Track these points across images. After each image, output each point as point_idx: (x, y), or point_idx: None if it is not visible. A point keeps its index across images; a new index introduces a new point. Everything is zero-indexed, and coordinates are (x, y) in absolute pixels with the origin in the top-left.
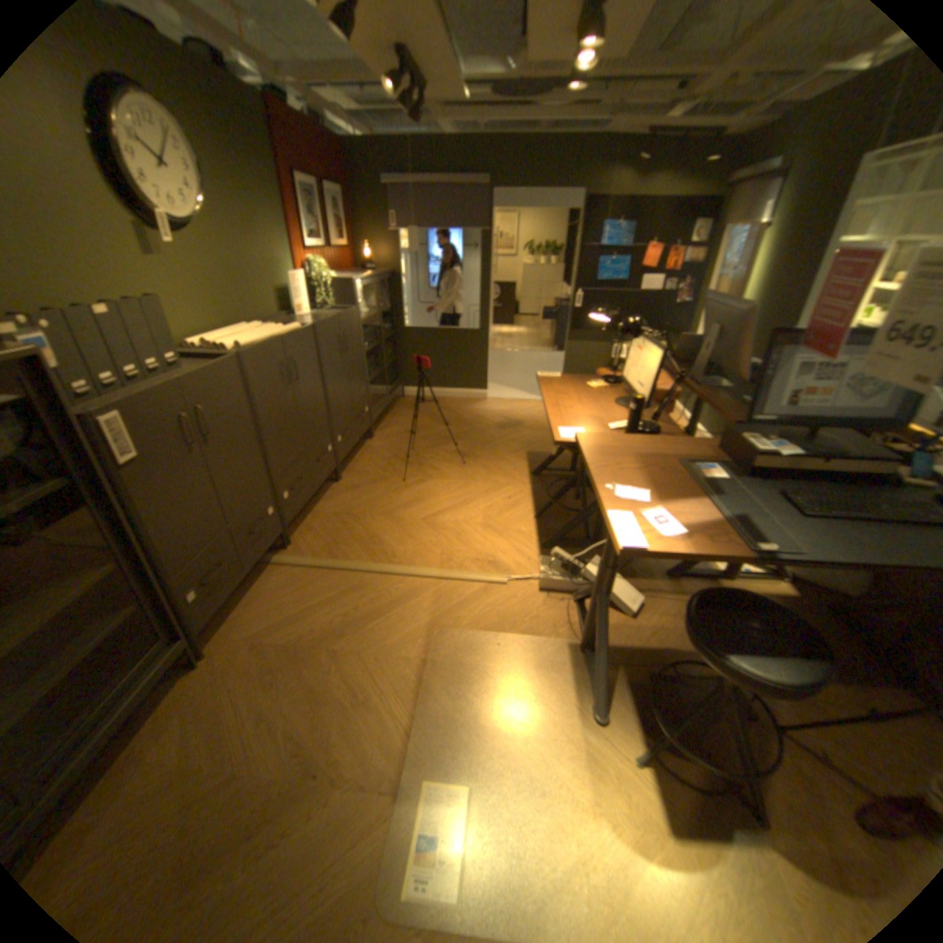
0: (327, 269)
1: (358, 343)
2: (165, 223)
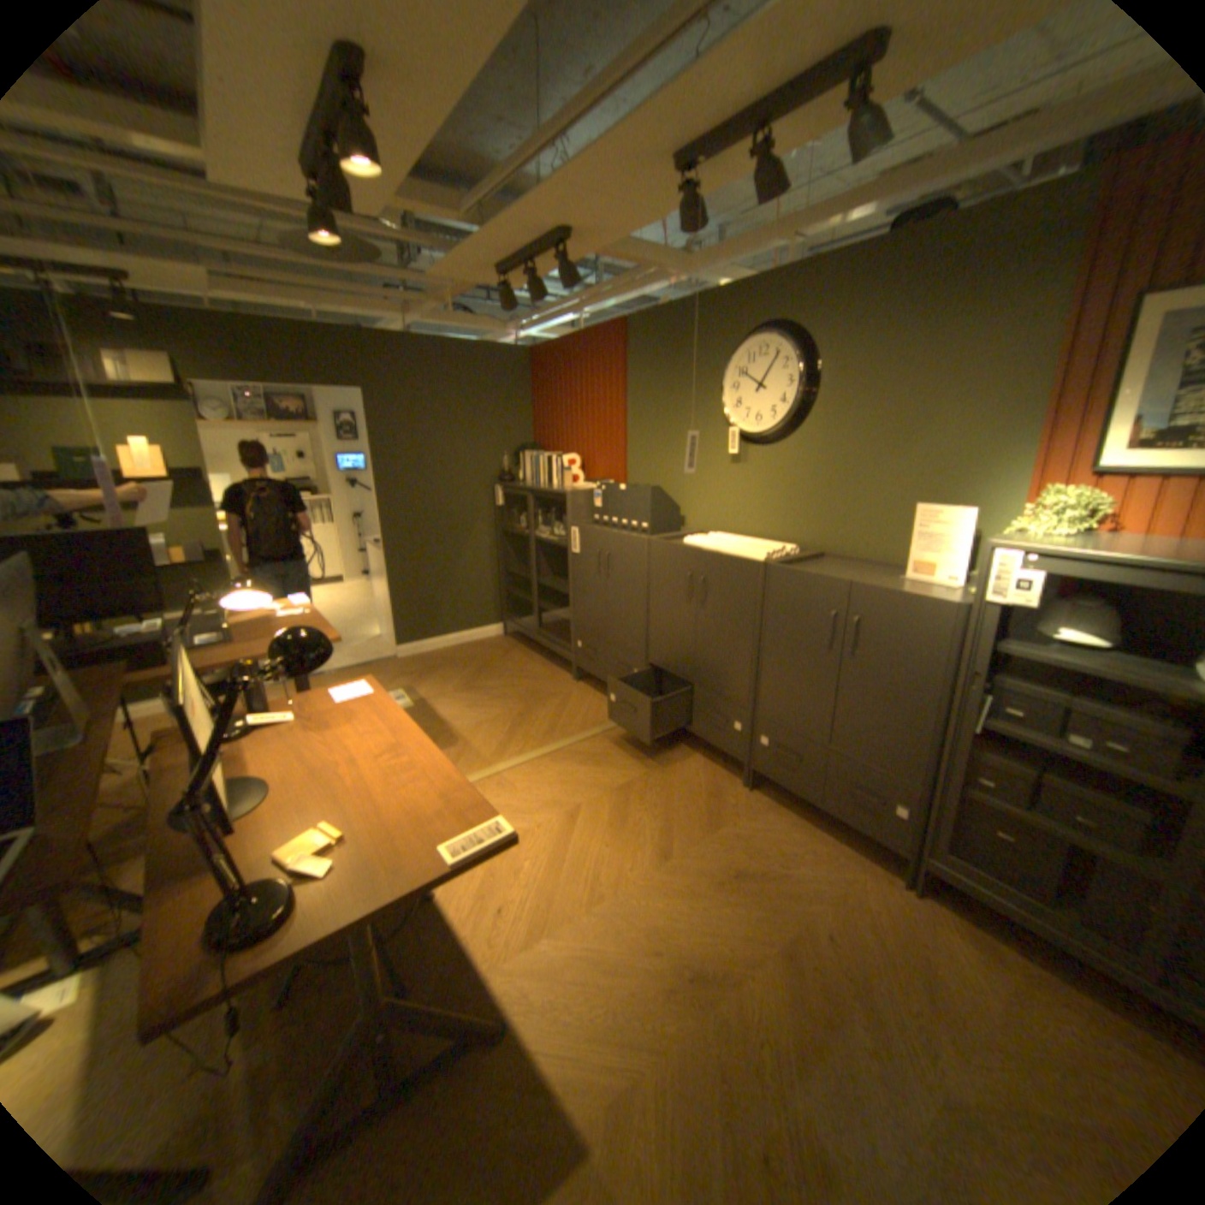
0: (1058, 518)
1: (919, 670)
2: (733, 439)
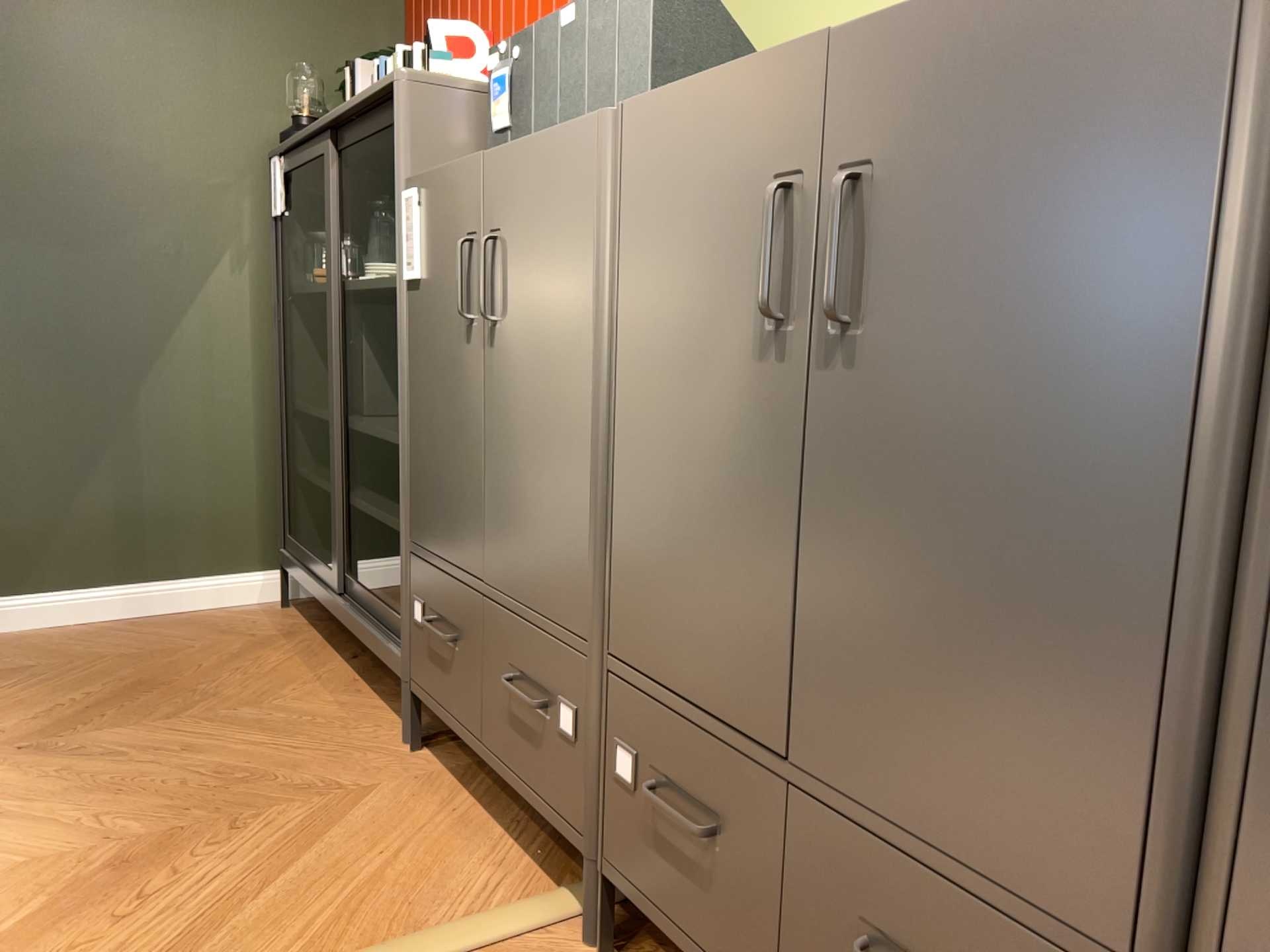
0: None
1: None
2: None
